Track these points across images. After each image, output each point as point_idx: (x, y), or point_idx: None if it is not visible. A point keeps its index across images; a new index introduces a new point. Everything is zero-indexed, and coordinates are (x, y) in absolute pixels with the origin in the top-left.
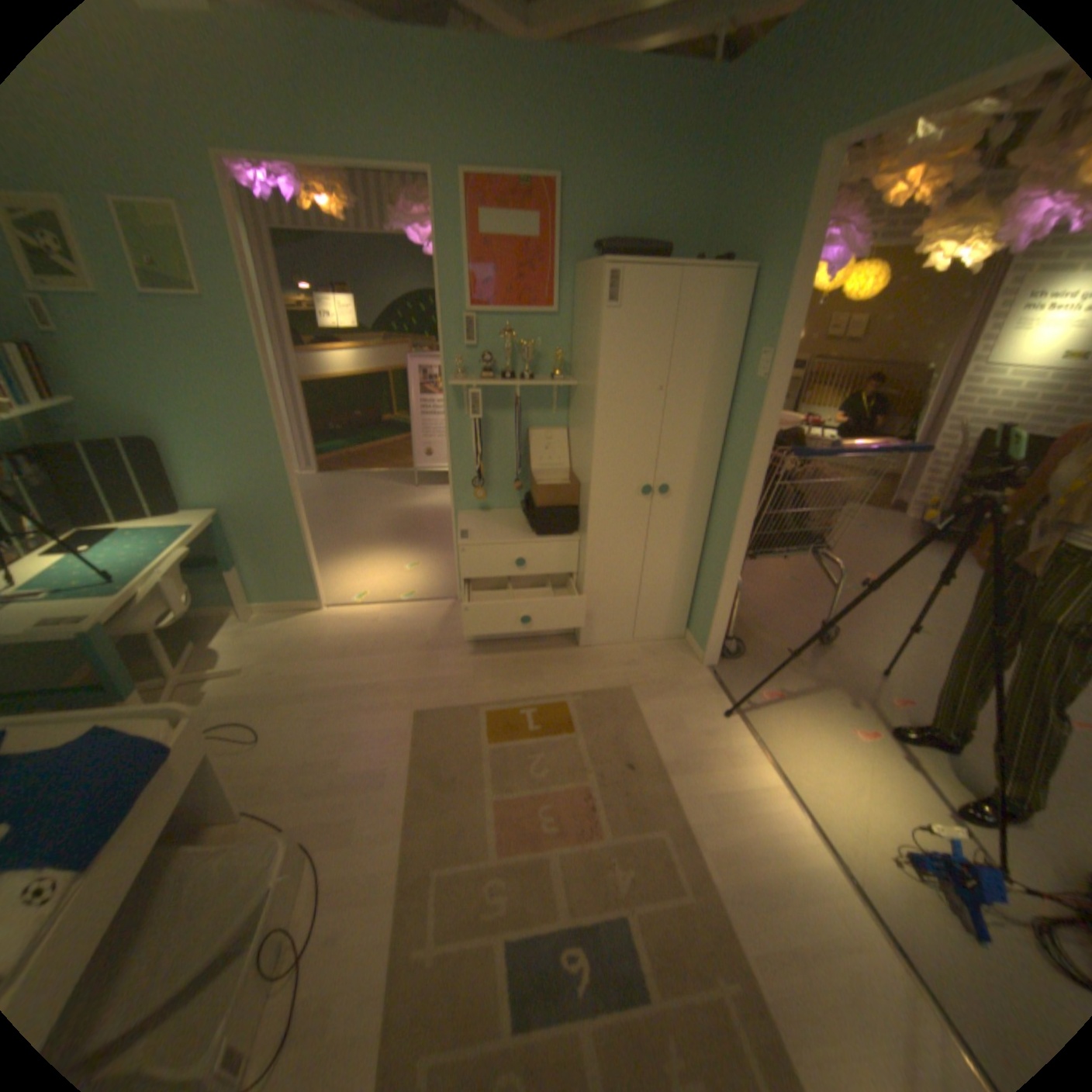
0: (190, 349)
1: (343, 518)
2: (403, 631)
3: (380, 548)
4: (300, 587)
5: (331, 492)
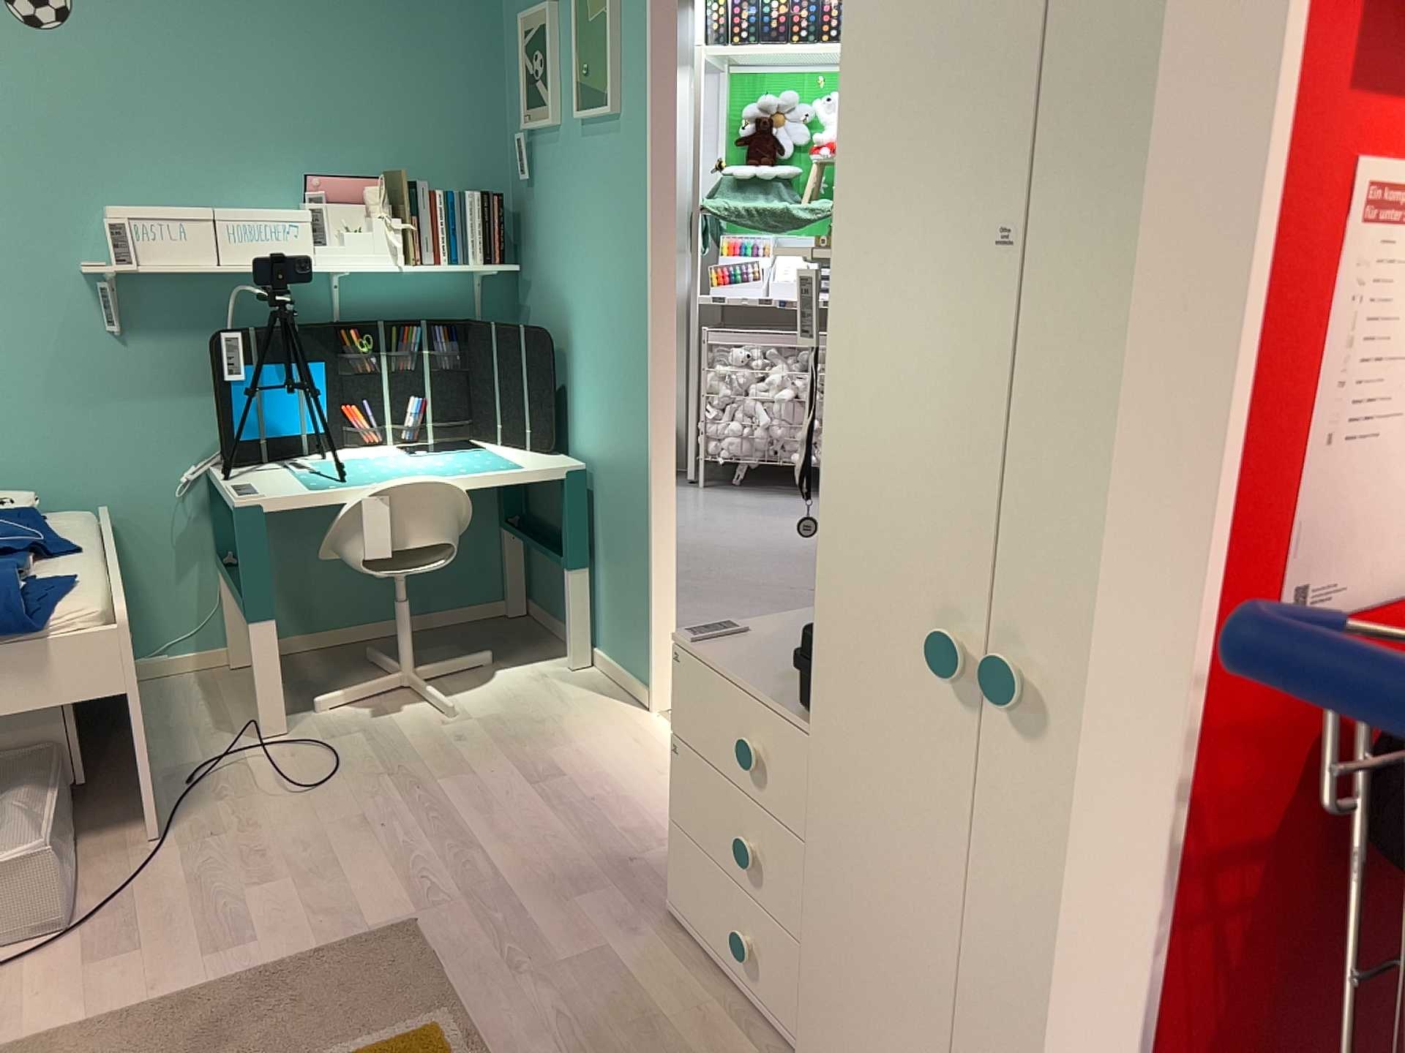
0: (603, 198)
1: None
2: (652, 816)
3: None
4: (639, 650)
5: None
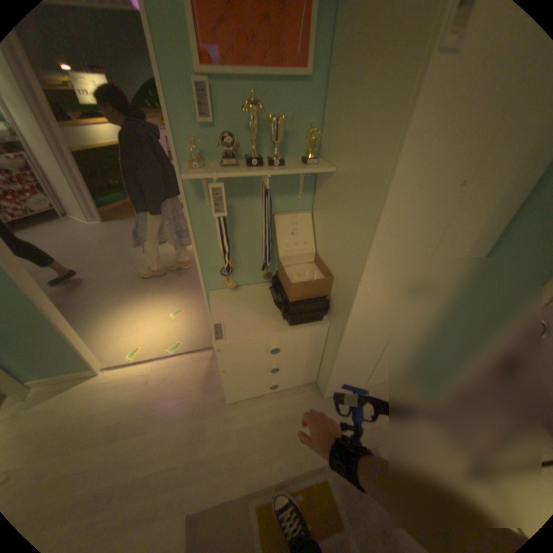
0: None
1: (119, 264)
2: (171, 394)
3: (149, 295)
4: (70, 363)
5: (111, 239)
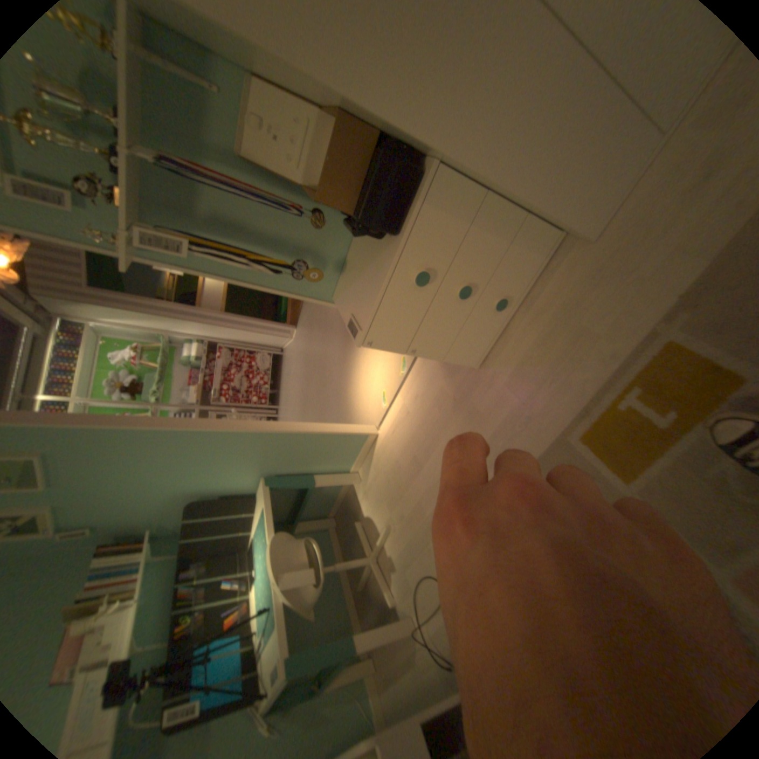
0: (100, 463)
1: (325, 342)
2: (429, 401)
3: None
4: (350, 439)
5: (307, 330)
